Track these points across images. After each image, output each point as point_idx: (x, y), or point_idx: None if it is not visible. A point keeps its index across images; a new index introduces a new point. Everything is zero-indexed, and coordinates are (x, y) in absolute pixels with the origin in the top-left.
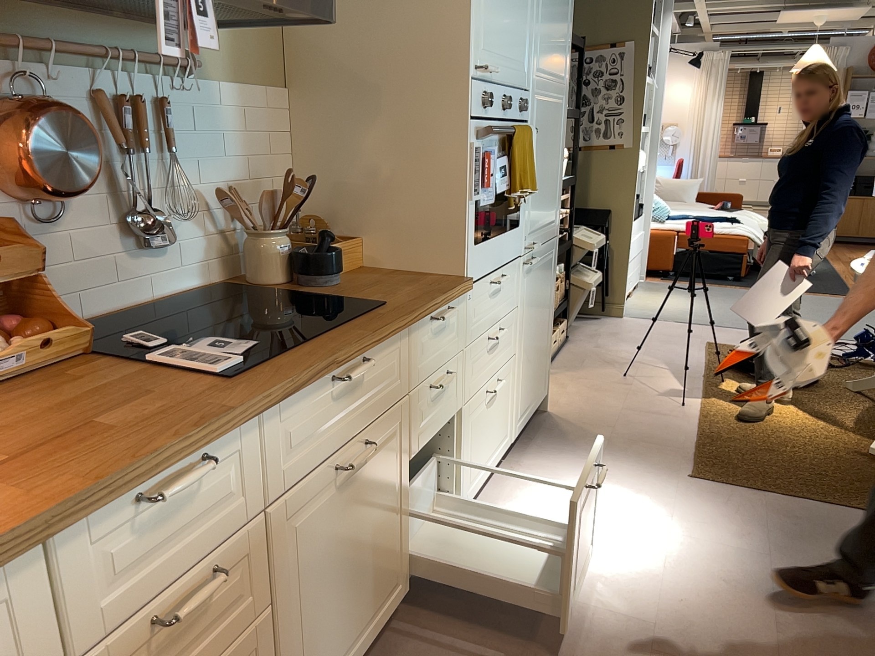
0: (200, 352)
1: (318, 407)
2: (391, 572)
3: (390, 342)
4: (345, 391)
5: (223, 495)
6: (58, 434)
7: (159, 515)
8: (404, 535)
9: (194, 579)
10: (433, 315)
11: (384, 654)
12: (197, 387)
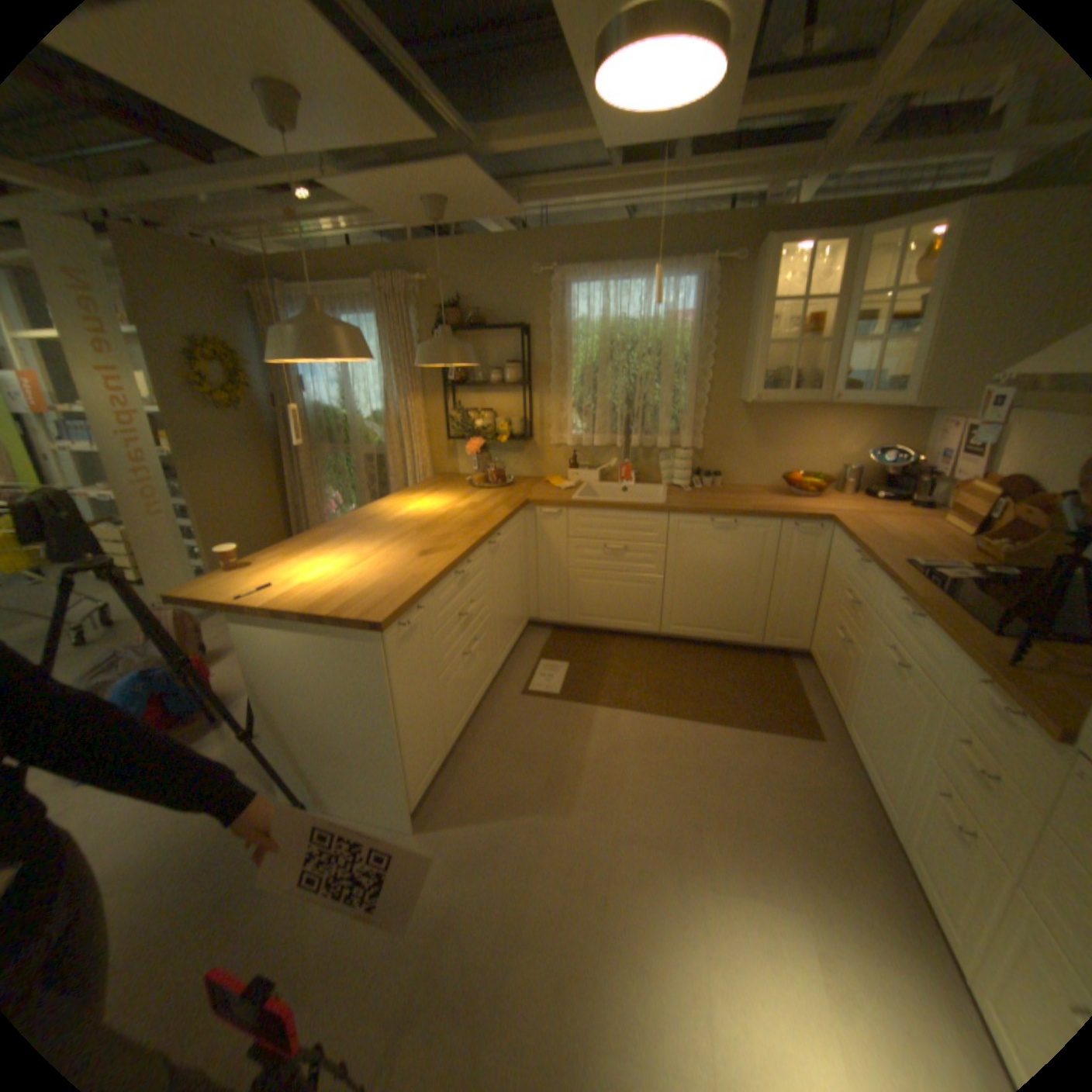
0: (949, 566)
1: (900, 605)
2: (897, 795)
3: (946, 638)
4: (913, 620)
5: (869, 584)
6: (899, 541)
7: (861, 565)
8: (917, 808)
9: (858, 599)
10: (996, 686)
11: (877, 828)
12: (908, 558)
